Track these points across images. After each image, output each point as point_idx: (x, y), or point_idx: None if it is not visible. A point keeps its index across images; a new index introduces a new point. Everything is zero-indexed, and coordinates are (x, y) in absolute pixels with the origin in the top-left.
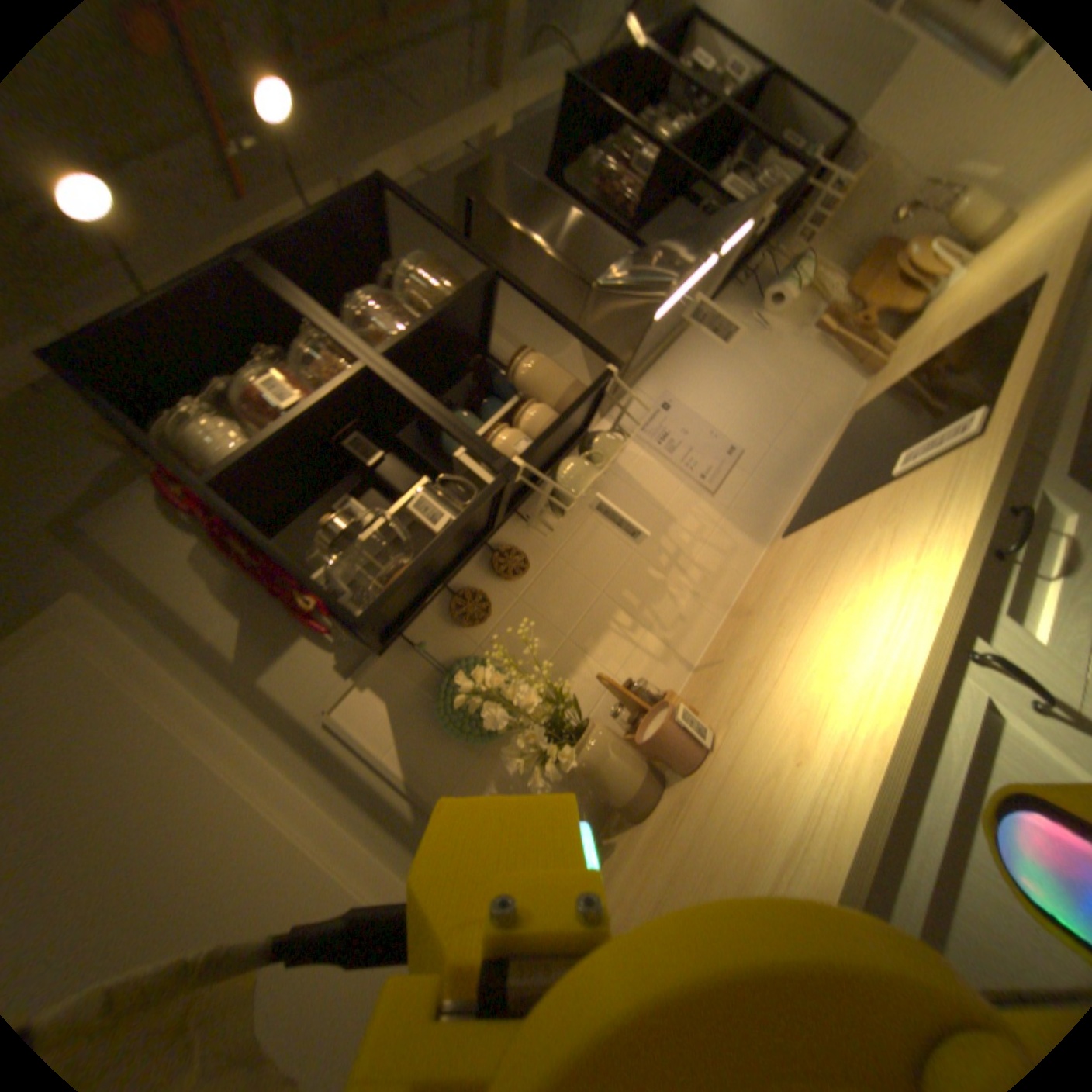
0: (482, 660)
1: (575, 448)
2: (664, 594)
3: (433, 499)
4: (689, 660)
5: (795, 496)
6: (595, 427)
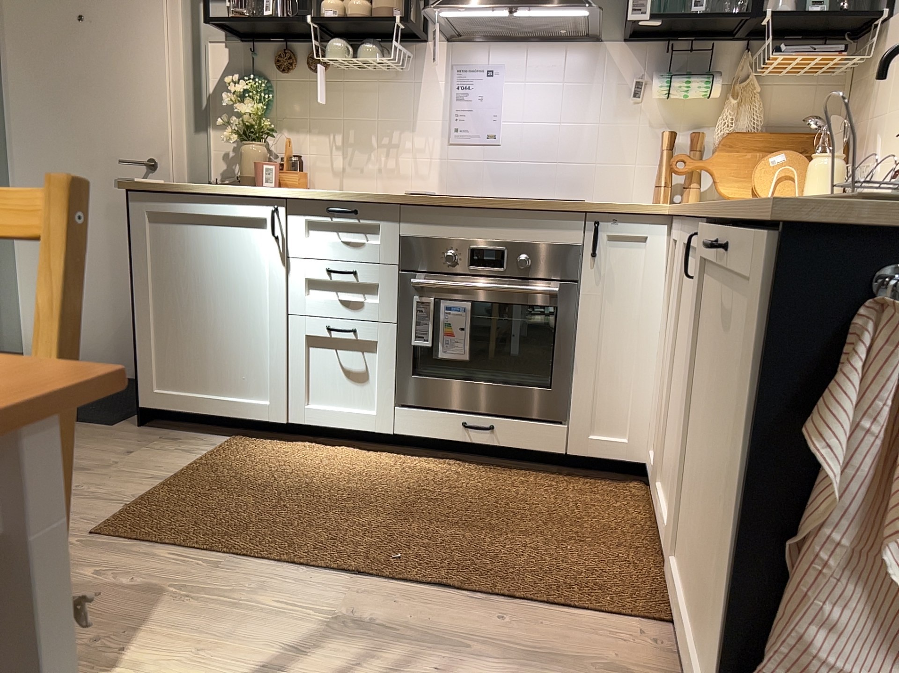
0: (270, 88)
1: (409, 42)
2: (365, 152)
3: (284, 0)
4: (343, 187)
5: (491, 195)
6: (431, 42)
